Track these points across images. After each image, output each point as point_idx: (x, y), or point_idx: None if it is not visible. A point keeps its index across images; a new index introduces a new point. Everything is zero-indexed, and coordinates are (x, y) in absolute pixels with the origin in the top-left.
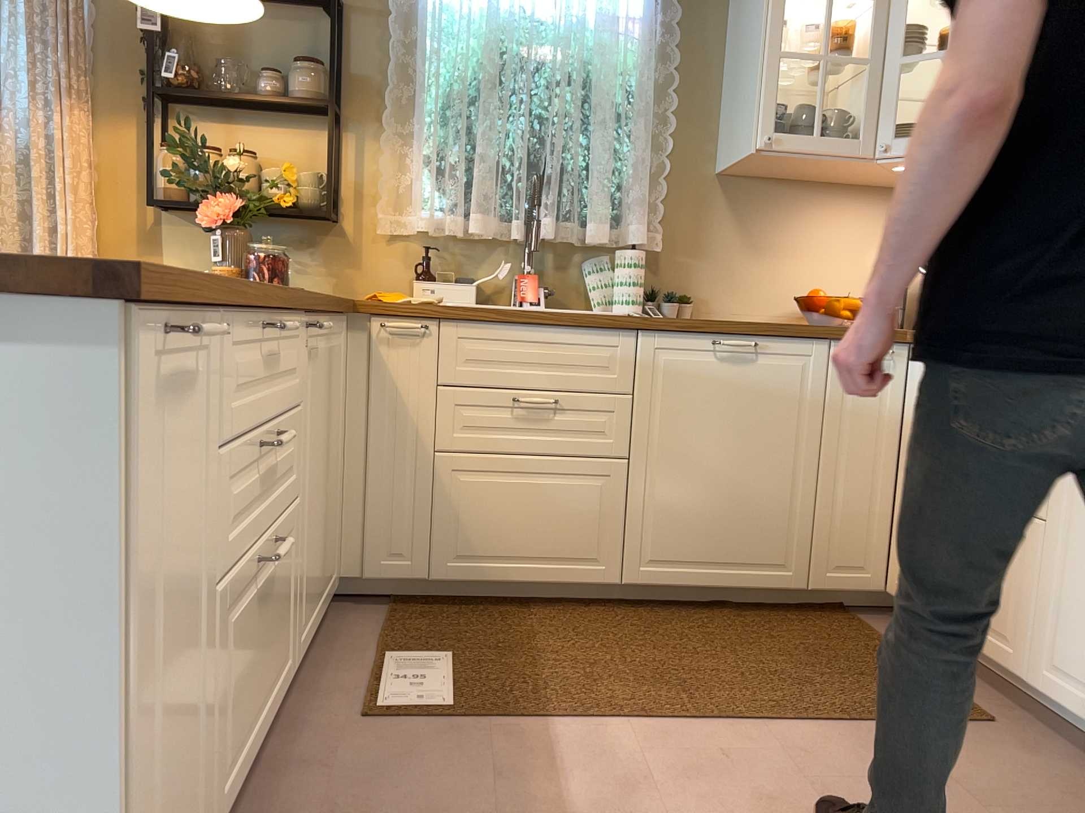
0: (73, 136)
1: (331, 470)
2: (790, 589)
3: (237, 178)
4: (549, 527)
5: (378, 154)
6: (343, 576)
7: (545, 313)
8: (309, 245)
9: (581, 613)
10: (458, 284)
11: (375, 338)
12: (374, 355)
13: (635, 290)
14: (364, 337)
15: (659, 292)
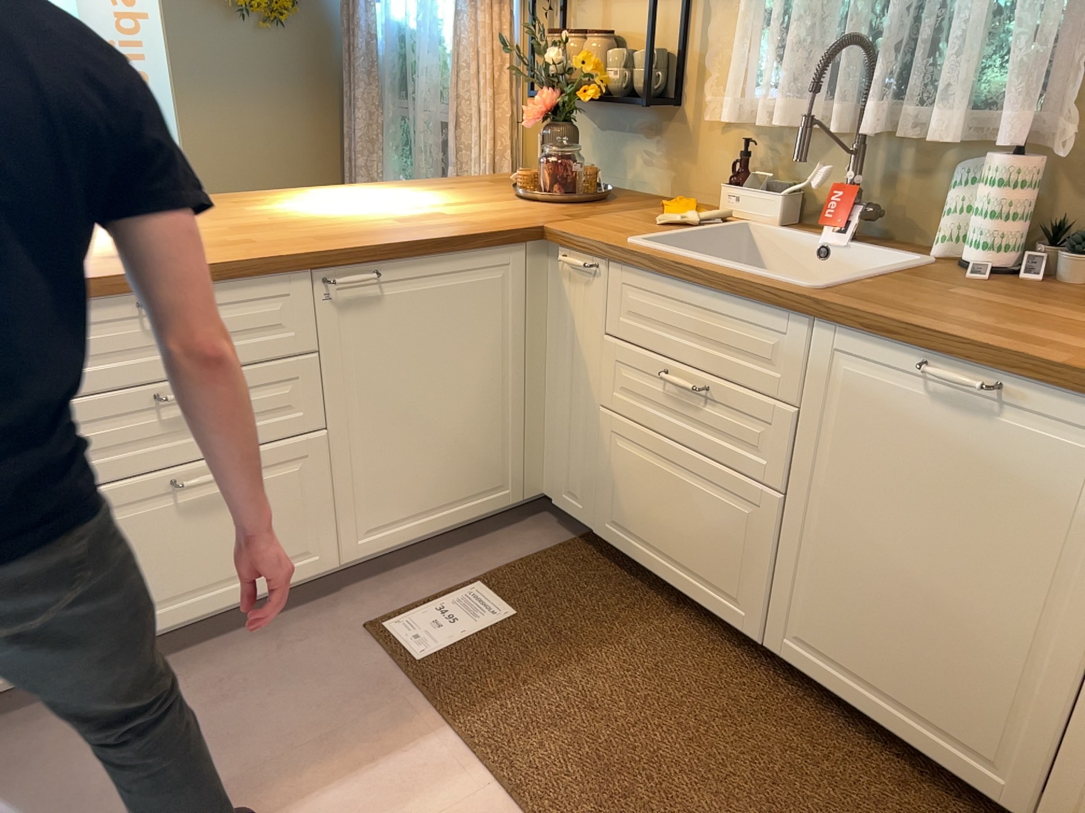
0: (487, 33)
1: (474, 399)
2: (997, 803)
3: (561, 70)
4: (691, 535)
5: (719, 18)
6: (544, 493)
7: (704, 271)
8: (653, 134)
9: (714, 647)
10: (760, 195)
11: (561, 269)
12: (561, 287)
13: (986, 231)
14: (559, 265)
15: (1076, 230)
